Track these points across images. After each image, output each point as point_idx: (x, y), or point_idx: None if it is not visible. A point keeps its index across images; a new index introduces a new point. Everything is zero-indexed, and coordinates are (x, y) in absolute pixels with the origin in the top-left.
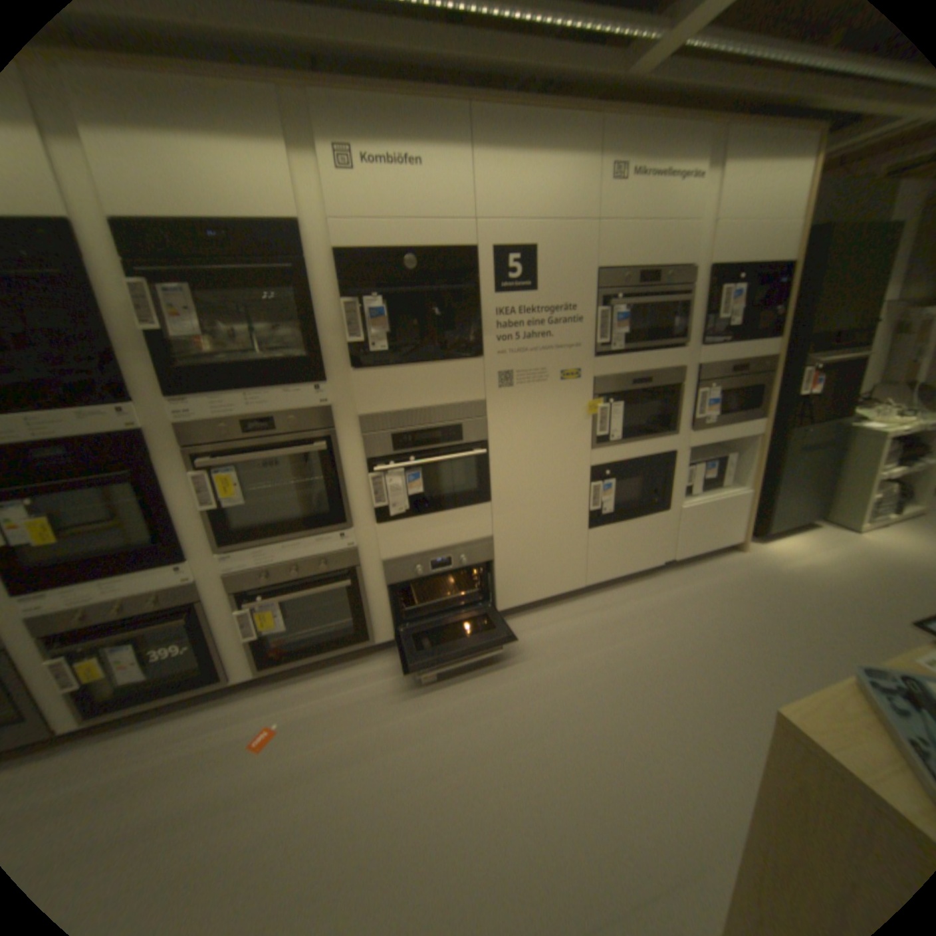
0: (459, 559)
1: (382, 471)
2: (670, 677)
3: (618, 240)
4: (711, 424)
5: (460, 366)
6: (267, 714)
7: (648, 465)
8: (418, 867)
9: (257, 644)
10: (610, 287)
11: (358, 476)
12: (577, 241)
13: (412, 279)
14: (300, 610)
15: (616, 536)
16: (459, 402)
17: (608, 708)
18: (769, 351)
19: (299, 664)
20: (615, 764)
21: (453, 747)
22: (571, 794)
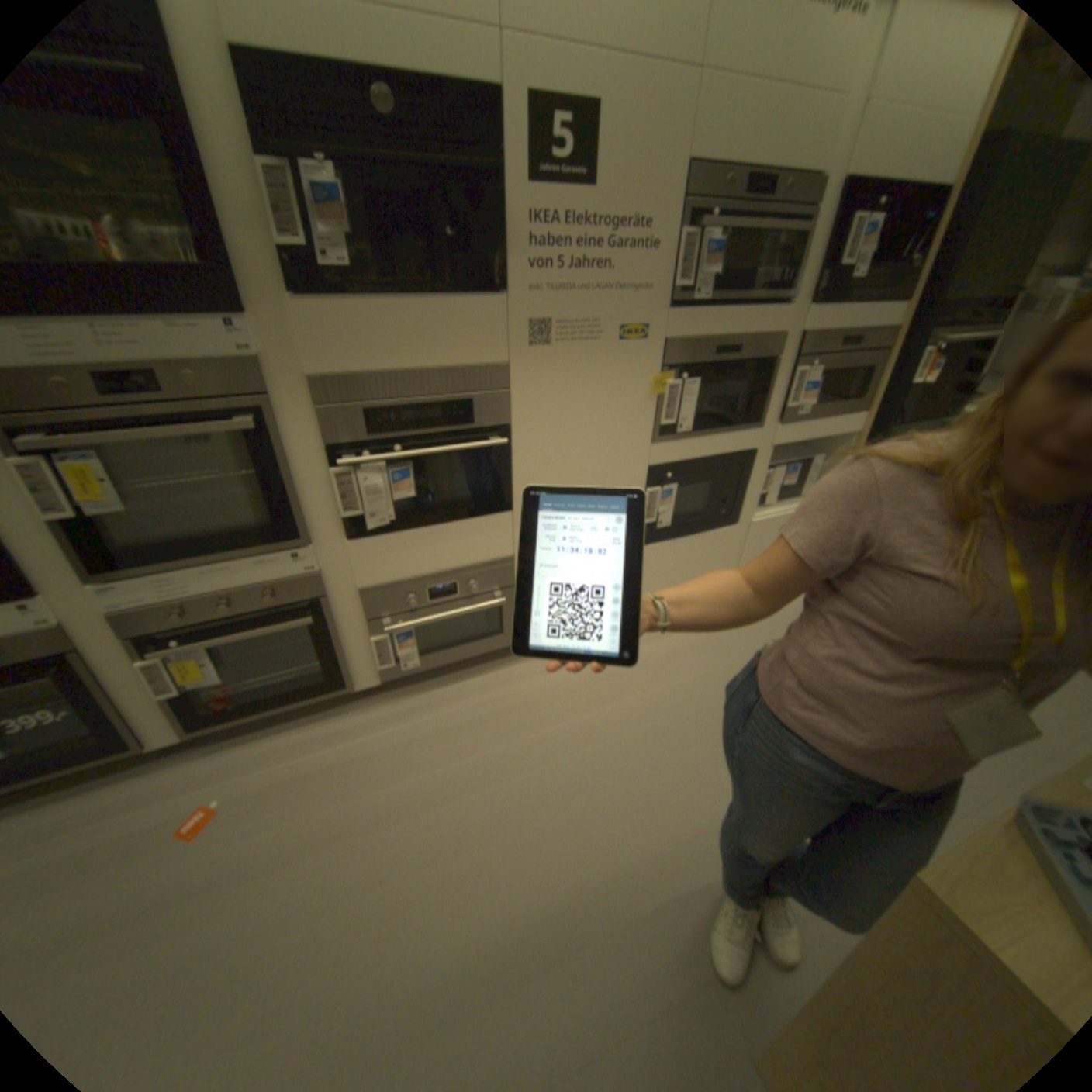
0: (469, 585)
1: (352, 464)
2: (720, 726)
3: (726, 111)
4: (805, 415)
5: (471, 304)
6: (205, 786)
7: (720, 467)
8: (405, 979)
9: (182, 700)
10: (705, 195)
11: (314, 470)
12: (665, 102)
13: (390, 135)
14: (244, 653)
15: (670, 555)
16: (470, 364)
17: (646, 766)
18: (891, 320)
19: (250, 719)
20: (652, 836)
21: (455, 822)
22: (598, 876)
